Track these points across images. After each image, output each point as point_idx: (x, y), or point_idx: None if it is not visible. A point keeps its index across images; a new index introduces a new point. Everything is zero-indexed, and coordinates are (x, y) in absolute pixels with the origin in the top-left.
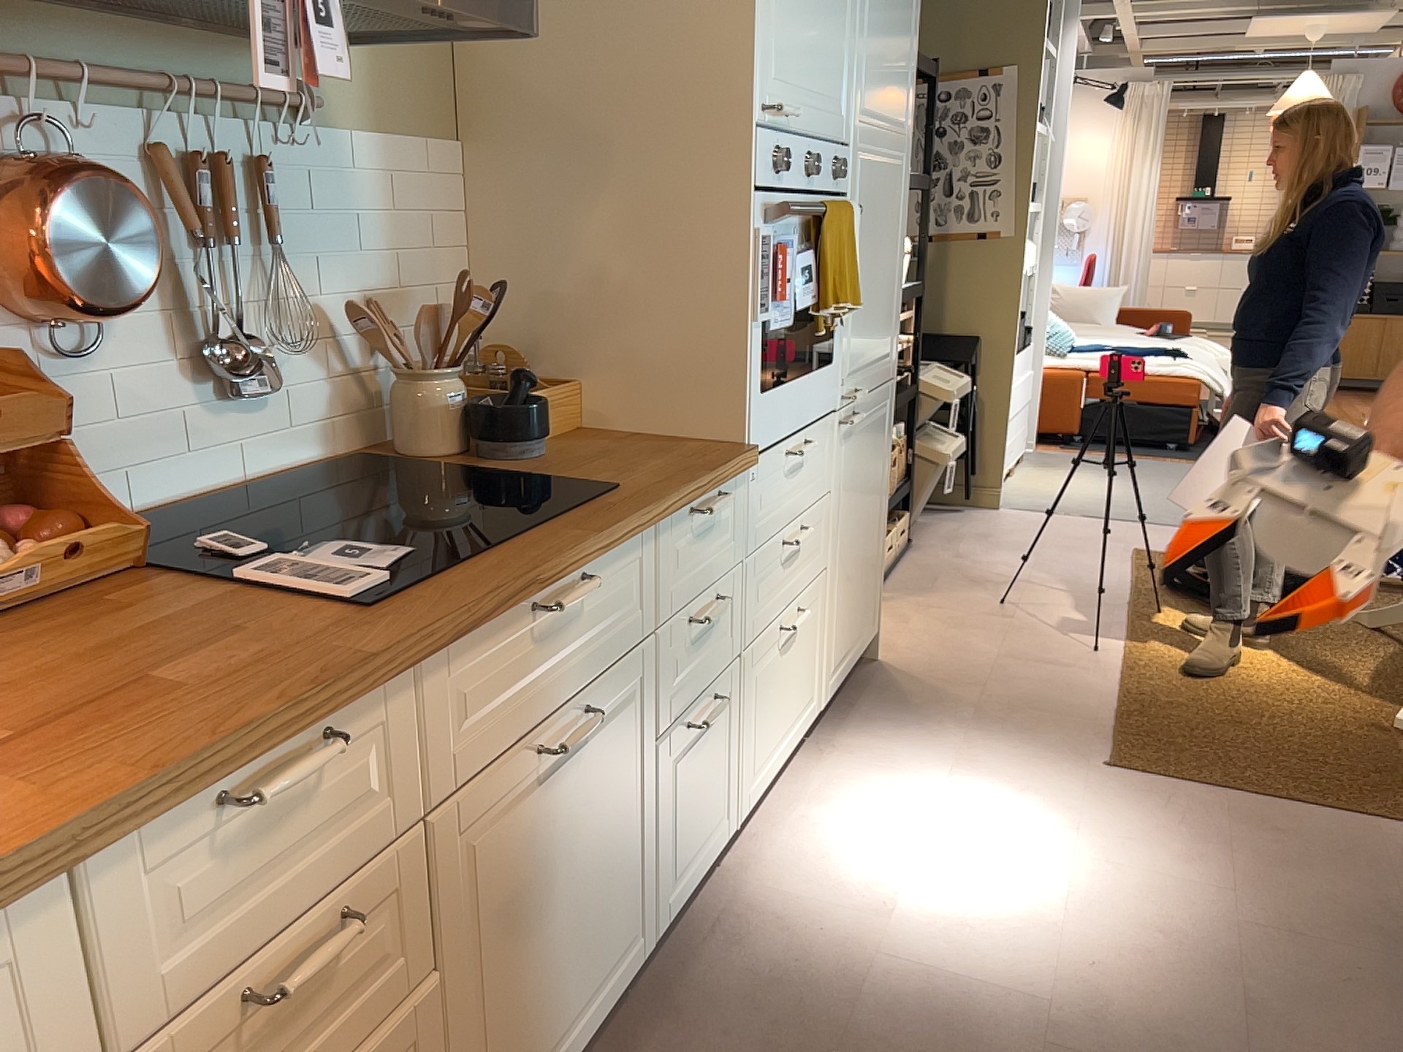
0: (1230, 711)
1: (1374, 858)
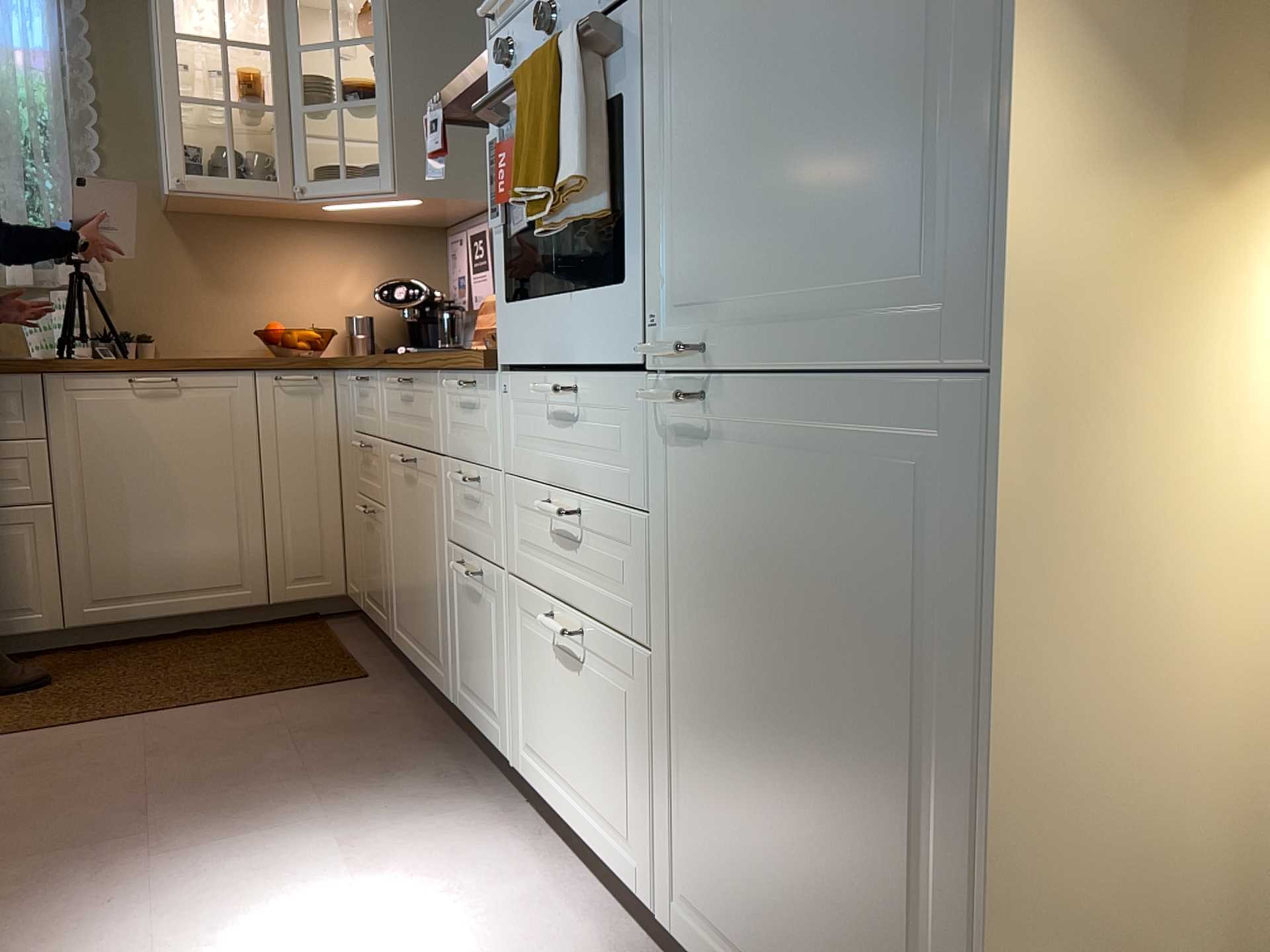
0: None
1: None
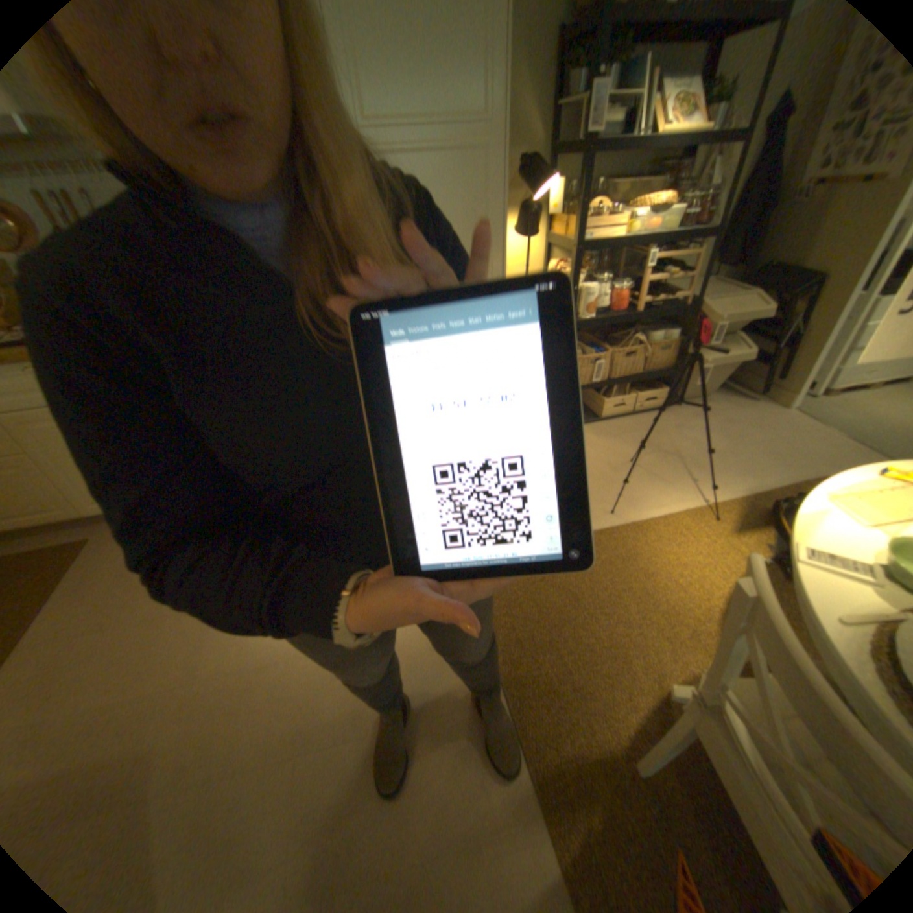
0: (593, 593)
1: (451, 707)
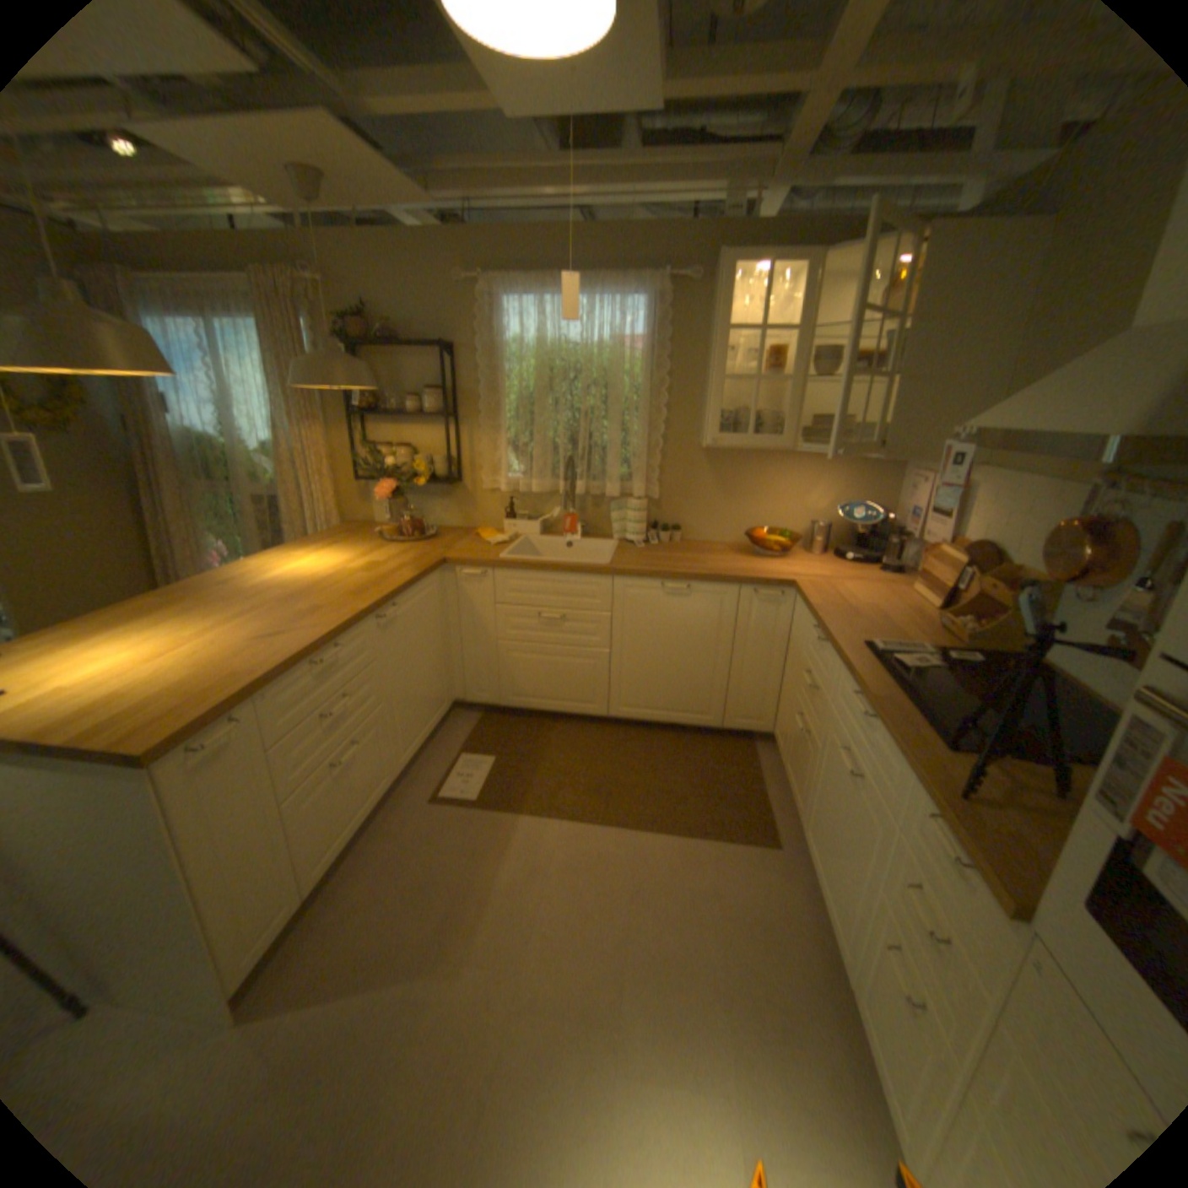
0: None
1: None
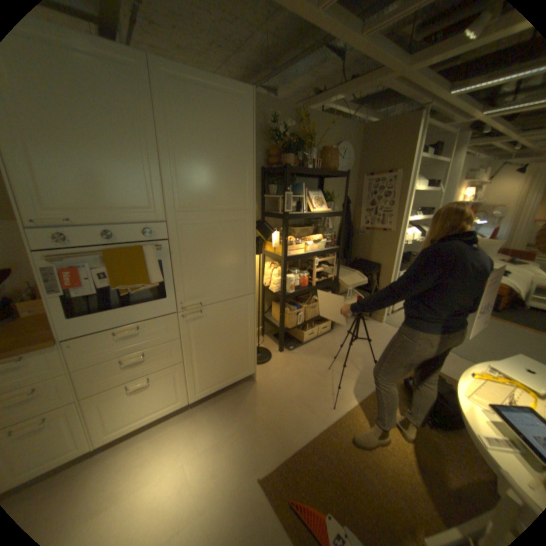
0: (348, 477)
1: None
